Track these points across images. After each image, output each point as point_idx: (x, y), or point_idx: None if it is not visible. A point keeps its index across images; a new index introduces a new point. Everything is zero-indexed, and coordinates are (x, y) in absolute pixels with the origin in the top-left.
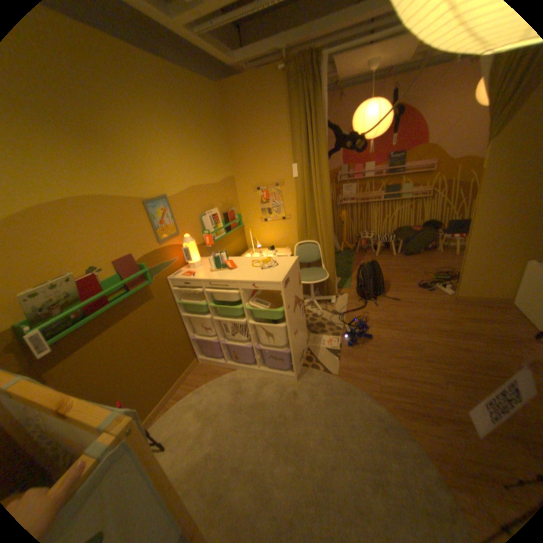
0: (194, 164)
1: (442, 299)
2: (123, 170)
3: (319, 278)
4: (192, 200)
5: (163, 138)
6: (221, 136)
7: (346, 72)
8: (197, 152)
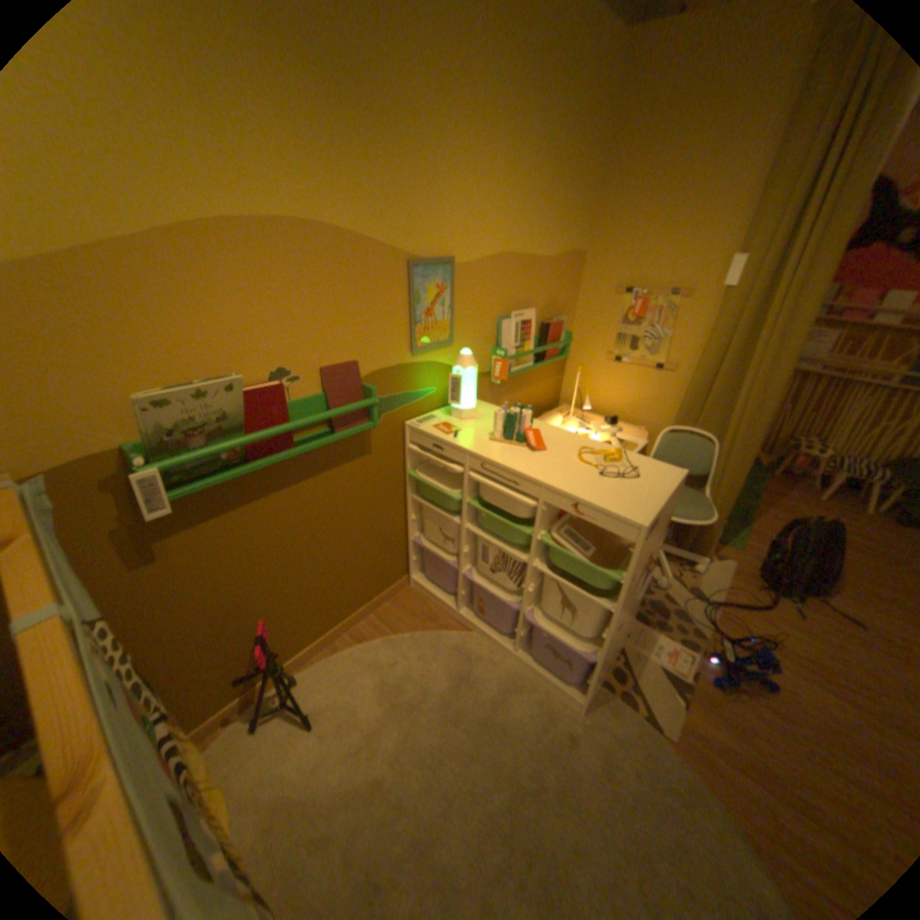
0: (524, 206)
1: None
2: (393, 184)
3: (695, 517)
4: (496, 281)
5: (486, 133)
6: (595, 159)
7: None
8: (539, 181)
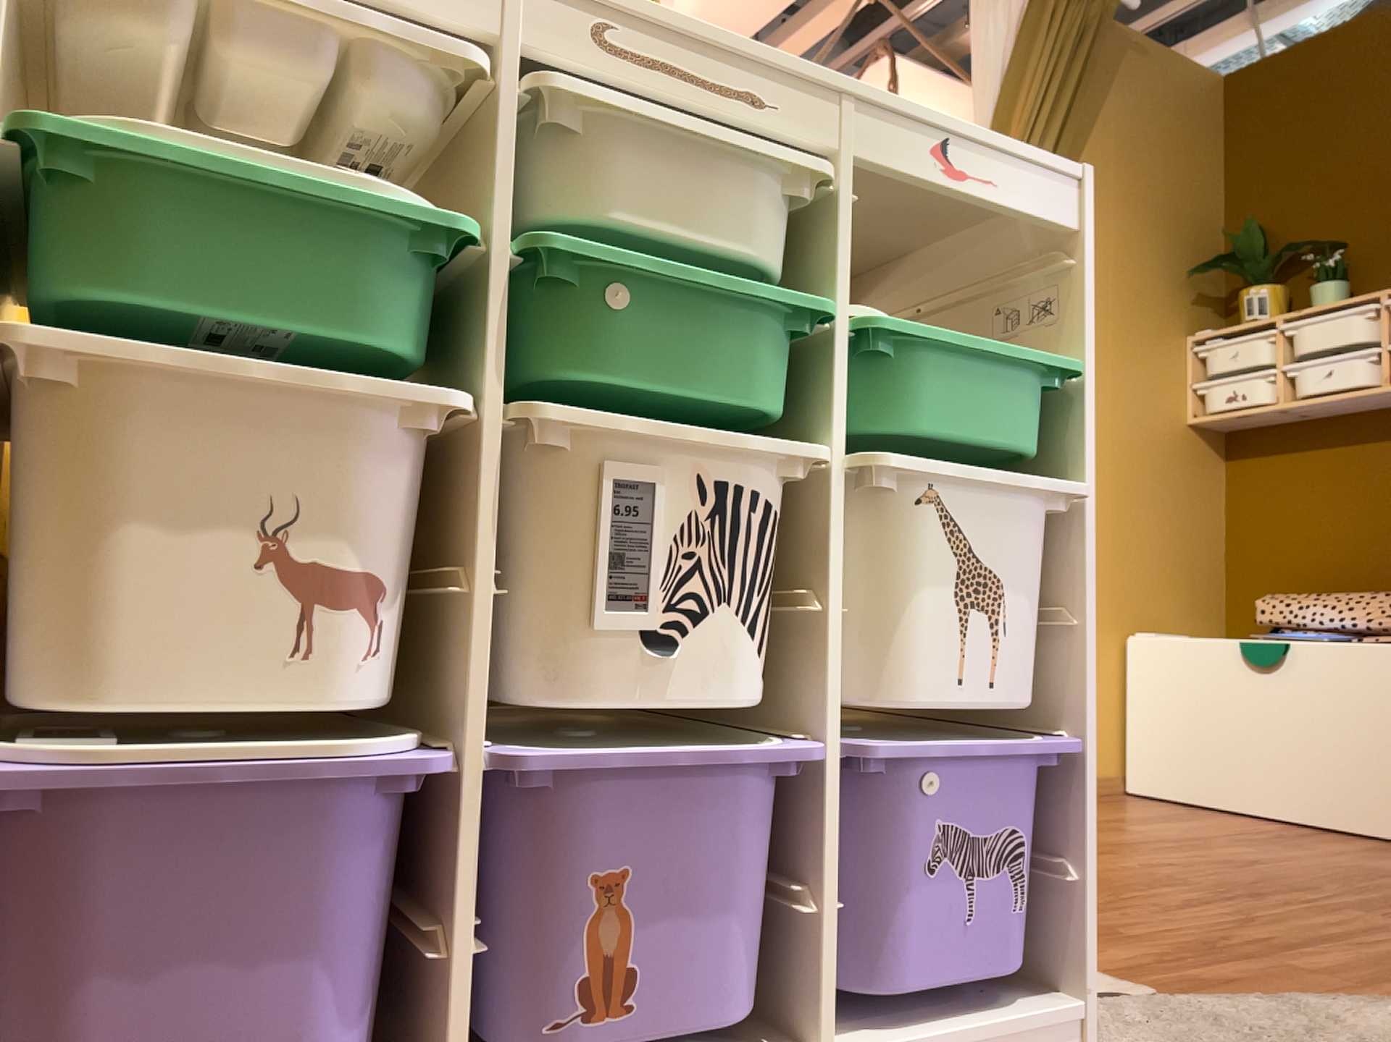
0: None
1: None
2: None
3: None
4: None
5: None
6: None
7: None
8: None
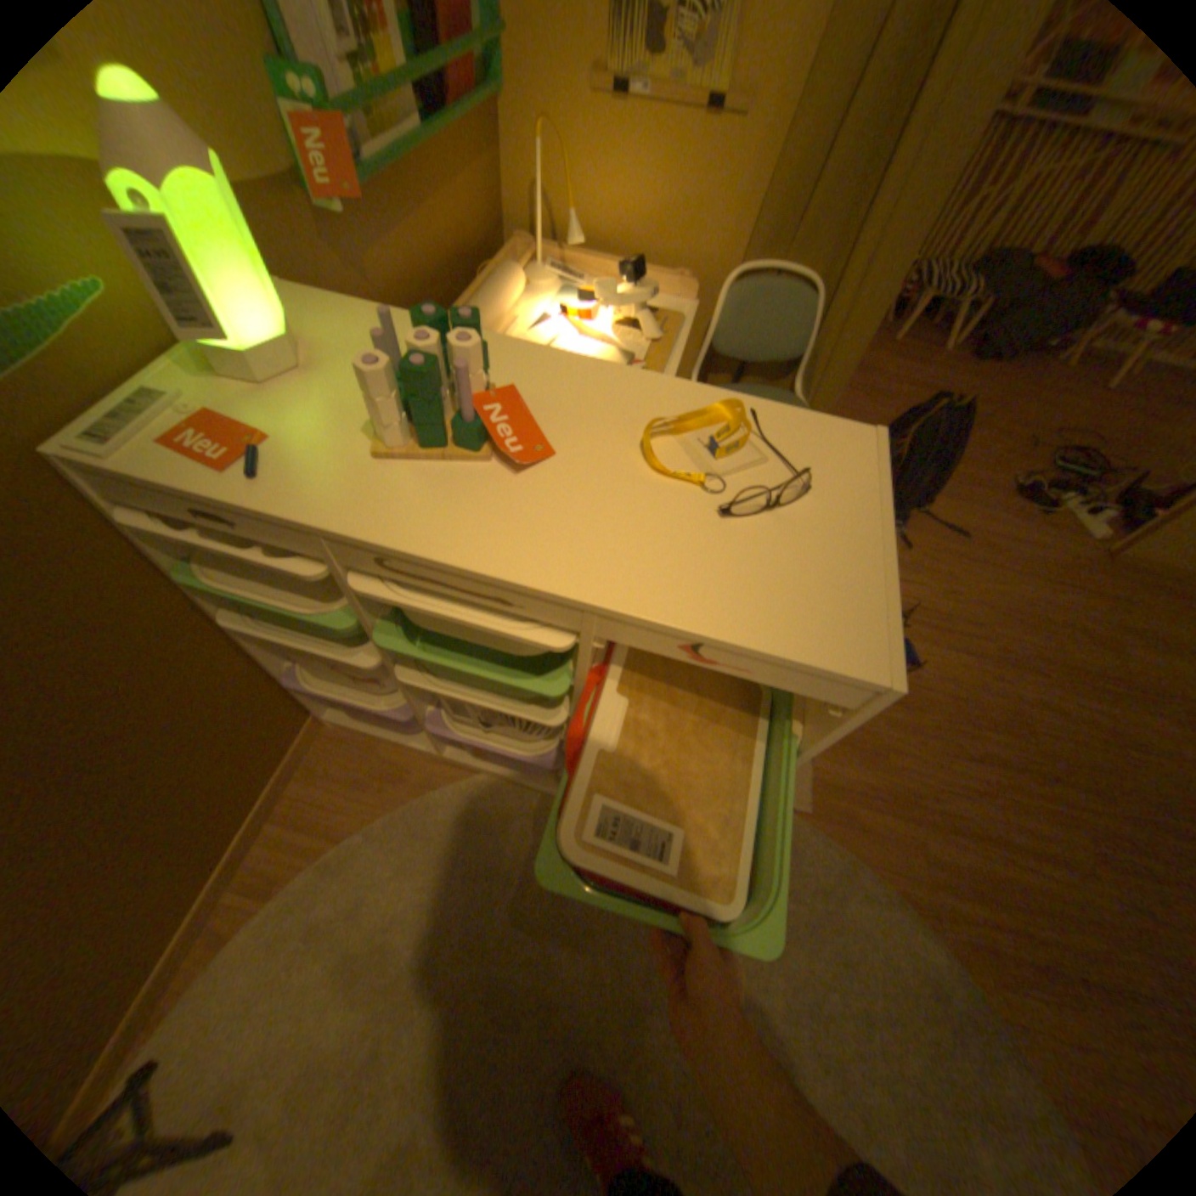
0: None
1: (1076, 551)
2: None
3: None
4: None
5: None
6: None
7: None
8: None
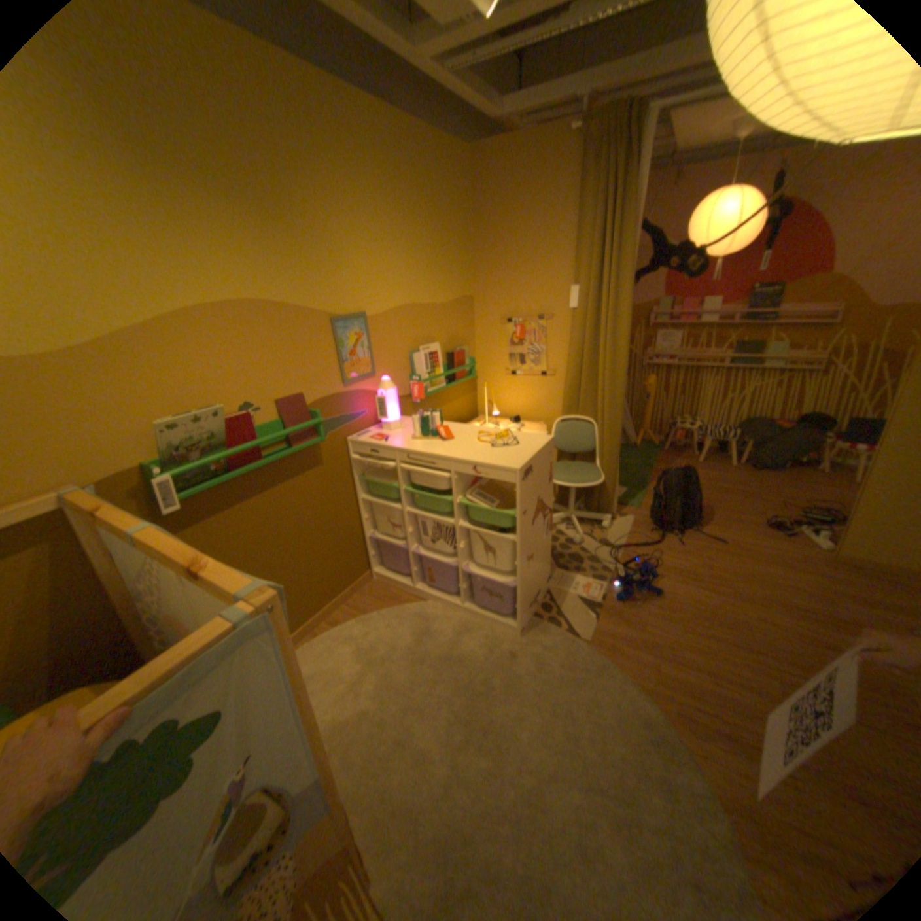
0: (414, 270)
1: (809, 555)
2: (311, 269)
3: (586, 480)
4: (402, 326)
5: (374, 227)
6: (463, 231)
7: (694, 137)
8: (422, 252)
